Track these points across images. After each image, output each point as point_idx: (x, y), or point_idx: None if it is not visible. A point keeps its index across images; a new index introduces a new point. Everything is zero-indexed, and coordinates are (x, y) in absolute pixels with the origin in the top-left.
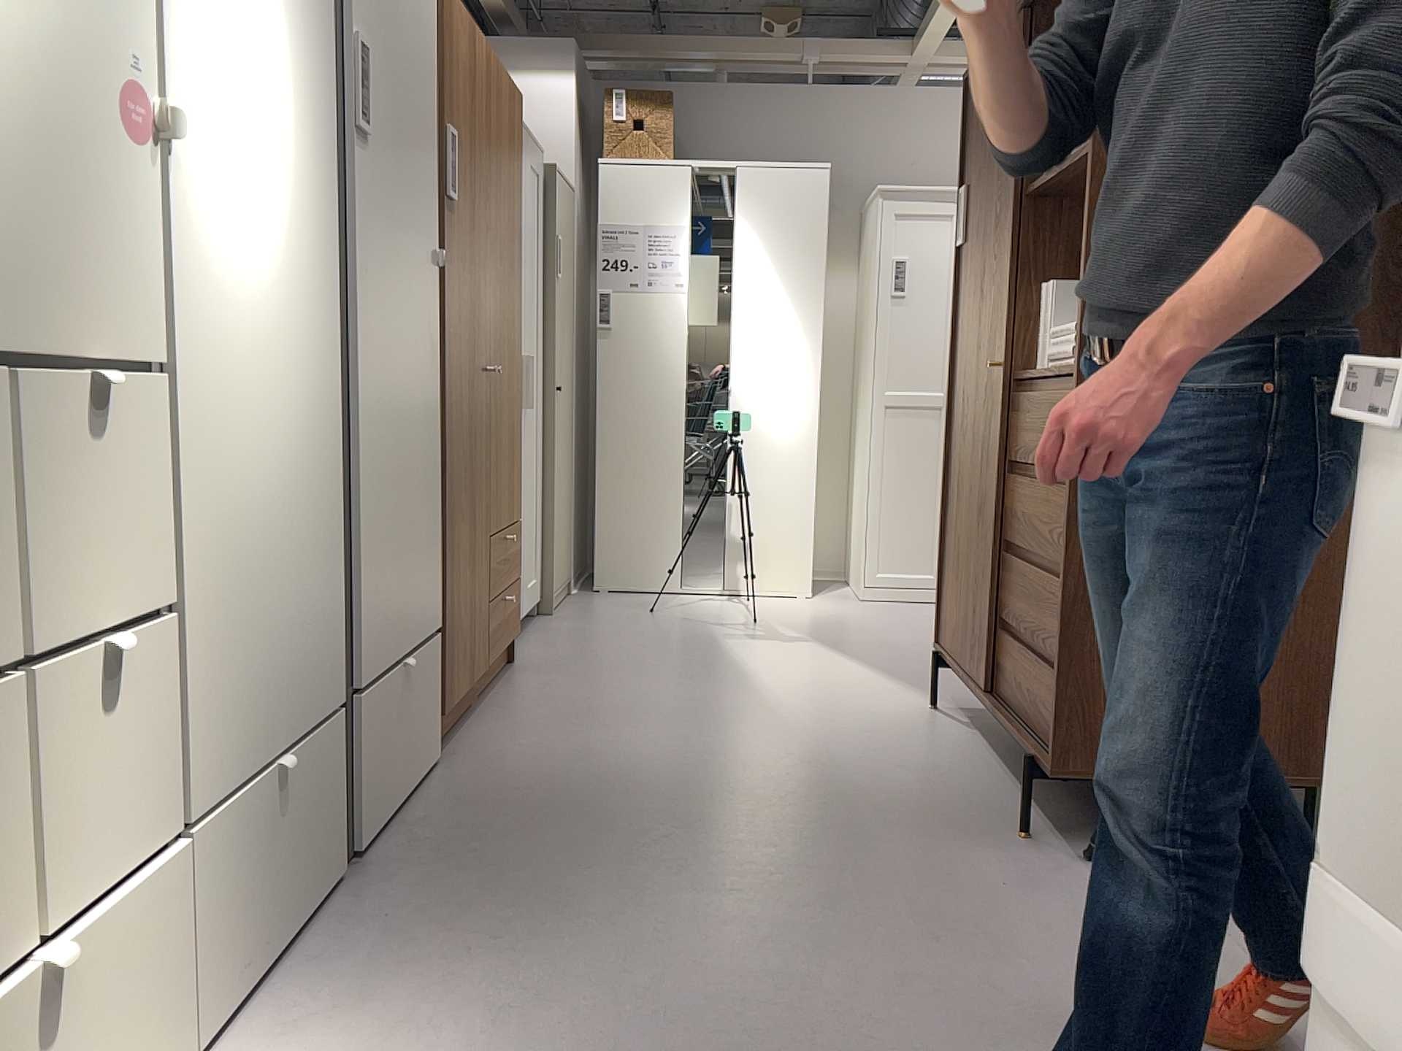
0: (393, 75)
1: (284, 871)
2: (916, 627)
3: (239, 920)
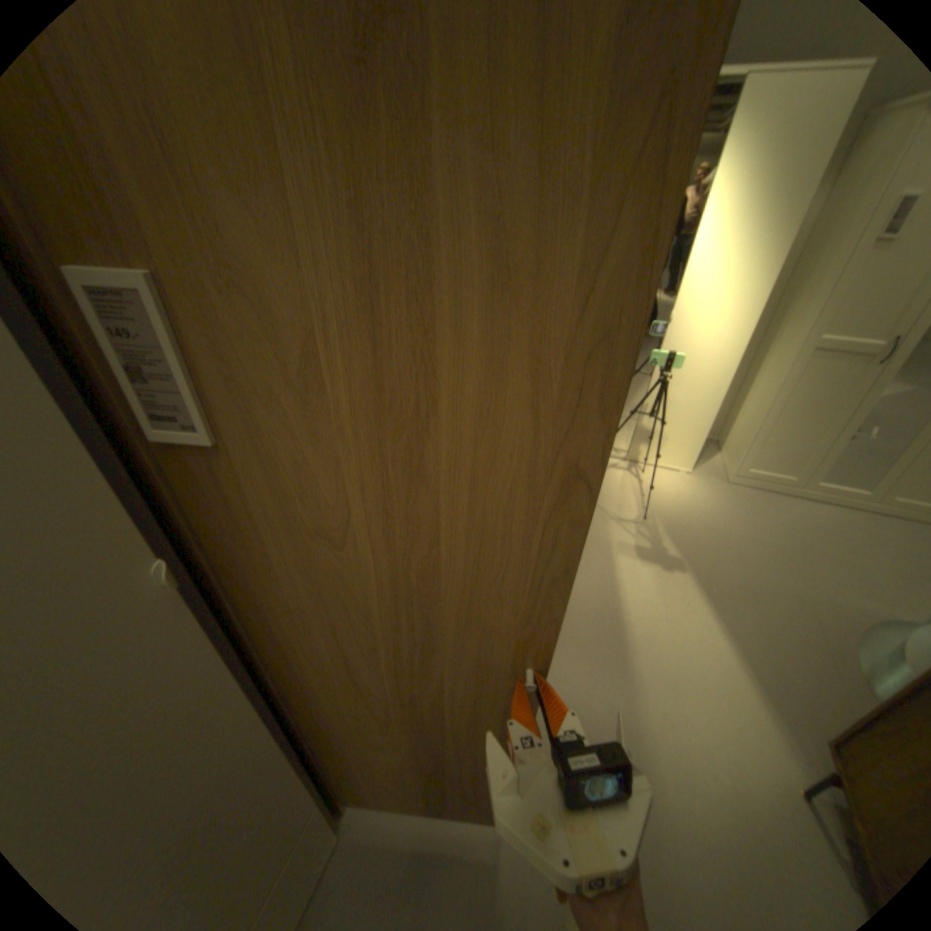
0: None
1: None
2: (774, 550)
3: None
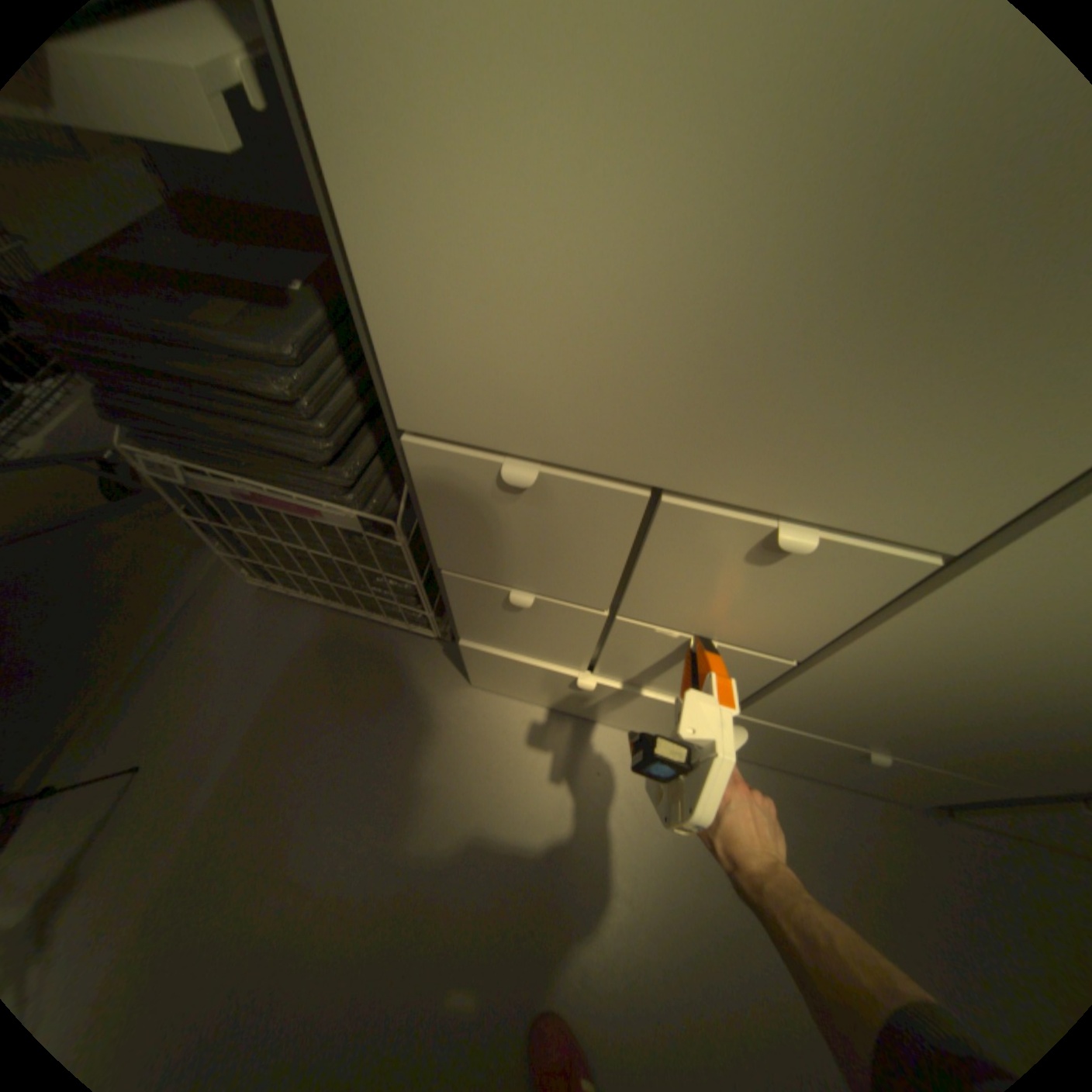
0: None
1: (837, 771)
2: None
3: (766, 752)
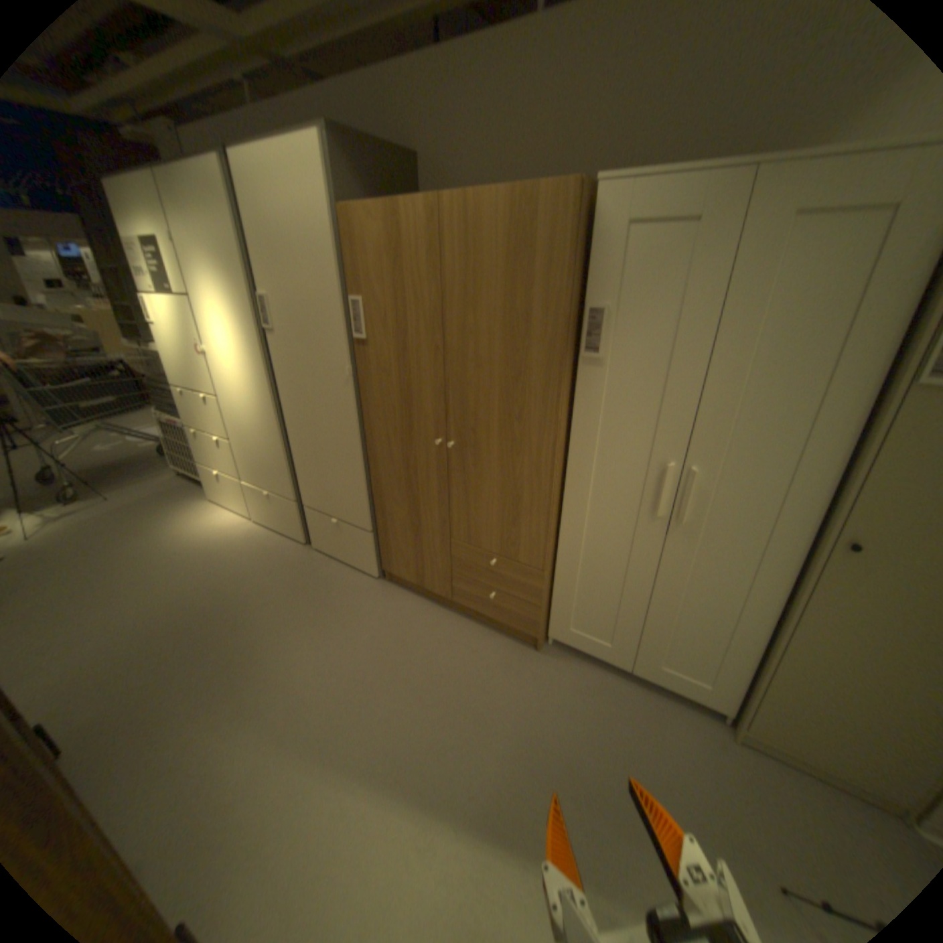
0: (291, 297)
1: (274, 516)
2: None
3: (260, 510)
